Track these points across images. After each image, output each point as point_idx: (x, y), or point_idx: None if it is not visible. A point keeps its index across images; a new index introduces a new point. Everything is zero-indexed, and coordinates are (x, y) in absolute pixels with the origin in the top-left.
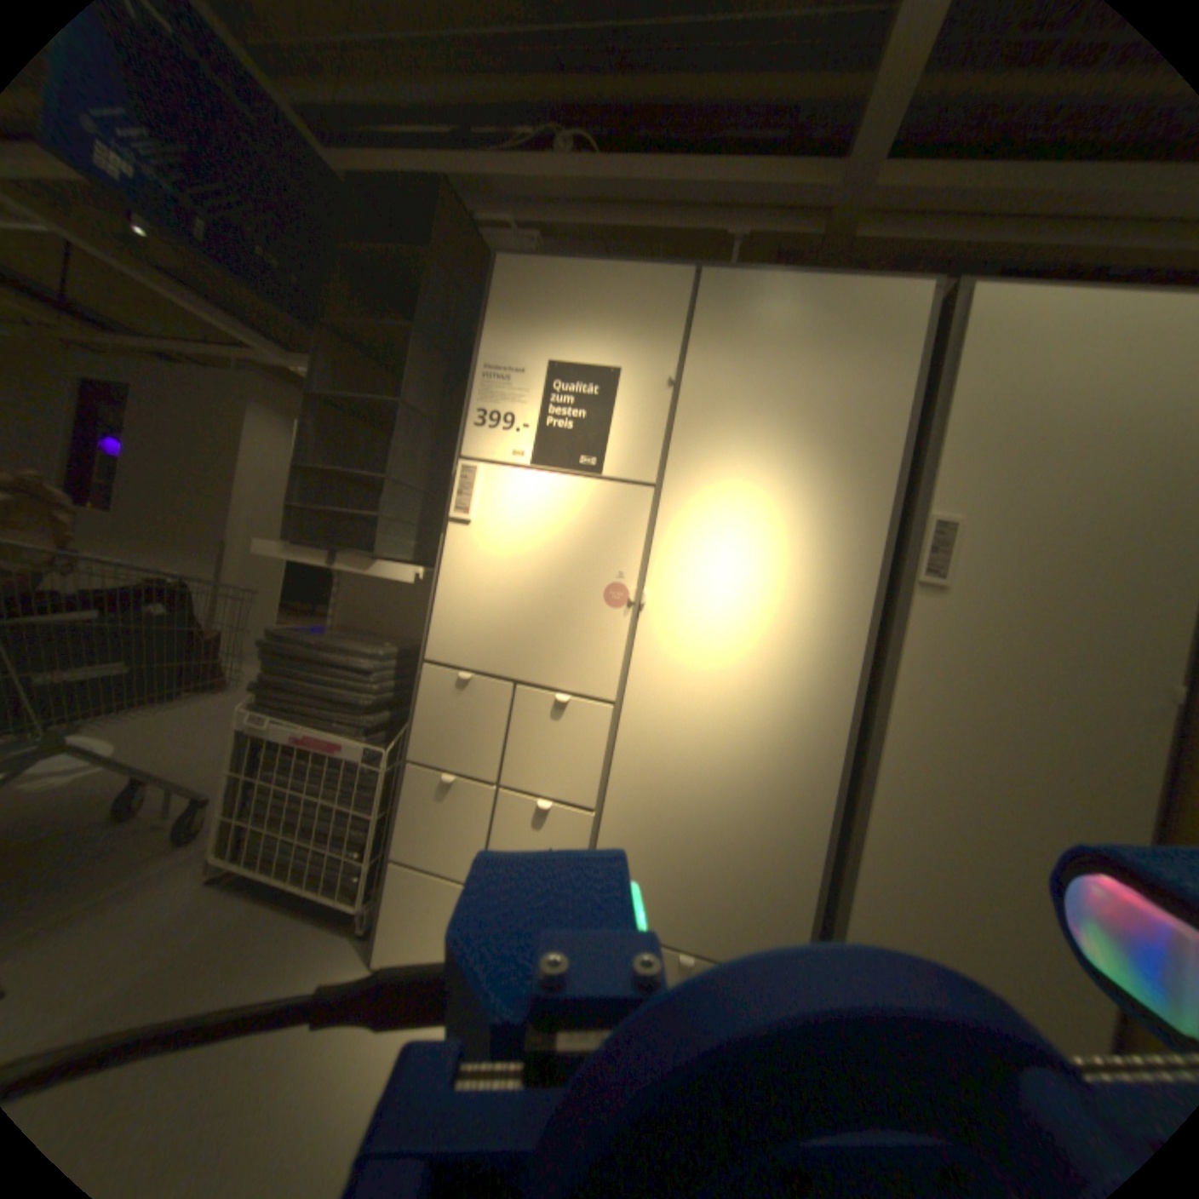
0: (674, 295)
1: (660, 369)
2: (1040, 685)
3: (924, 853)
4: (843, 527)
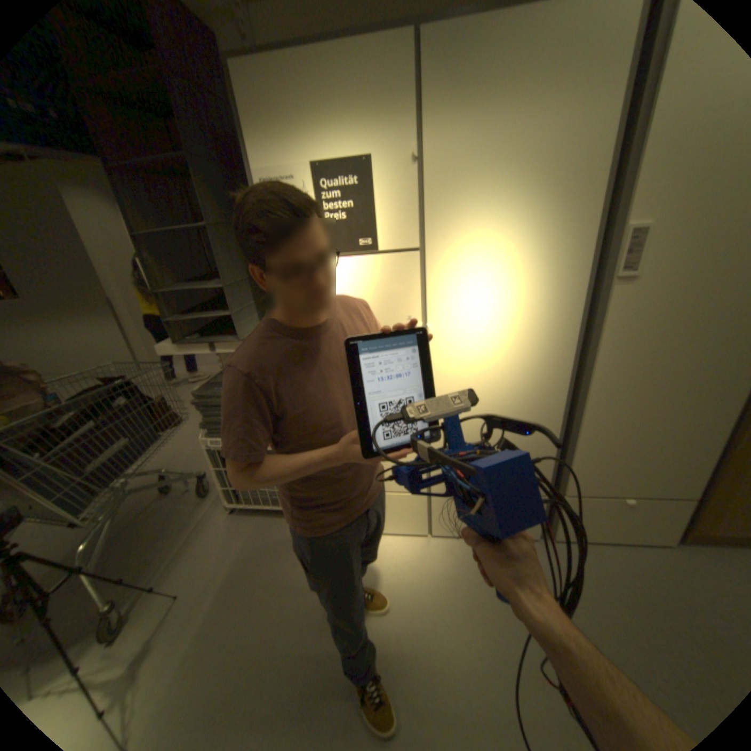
0: (400, 63)
1: (403, 145)
2: (695, 324)
3: (614, 427)
4: (563, 247)
